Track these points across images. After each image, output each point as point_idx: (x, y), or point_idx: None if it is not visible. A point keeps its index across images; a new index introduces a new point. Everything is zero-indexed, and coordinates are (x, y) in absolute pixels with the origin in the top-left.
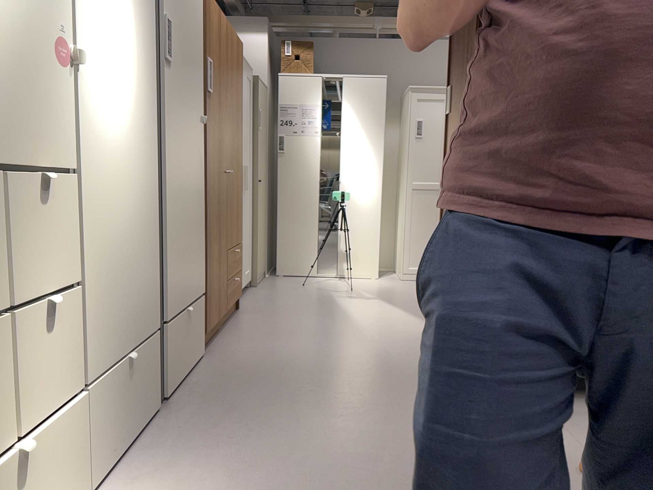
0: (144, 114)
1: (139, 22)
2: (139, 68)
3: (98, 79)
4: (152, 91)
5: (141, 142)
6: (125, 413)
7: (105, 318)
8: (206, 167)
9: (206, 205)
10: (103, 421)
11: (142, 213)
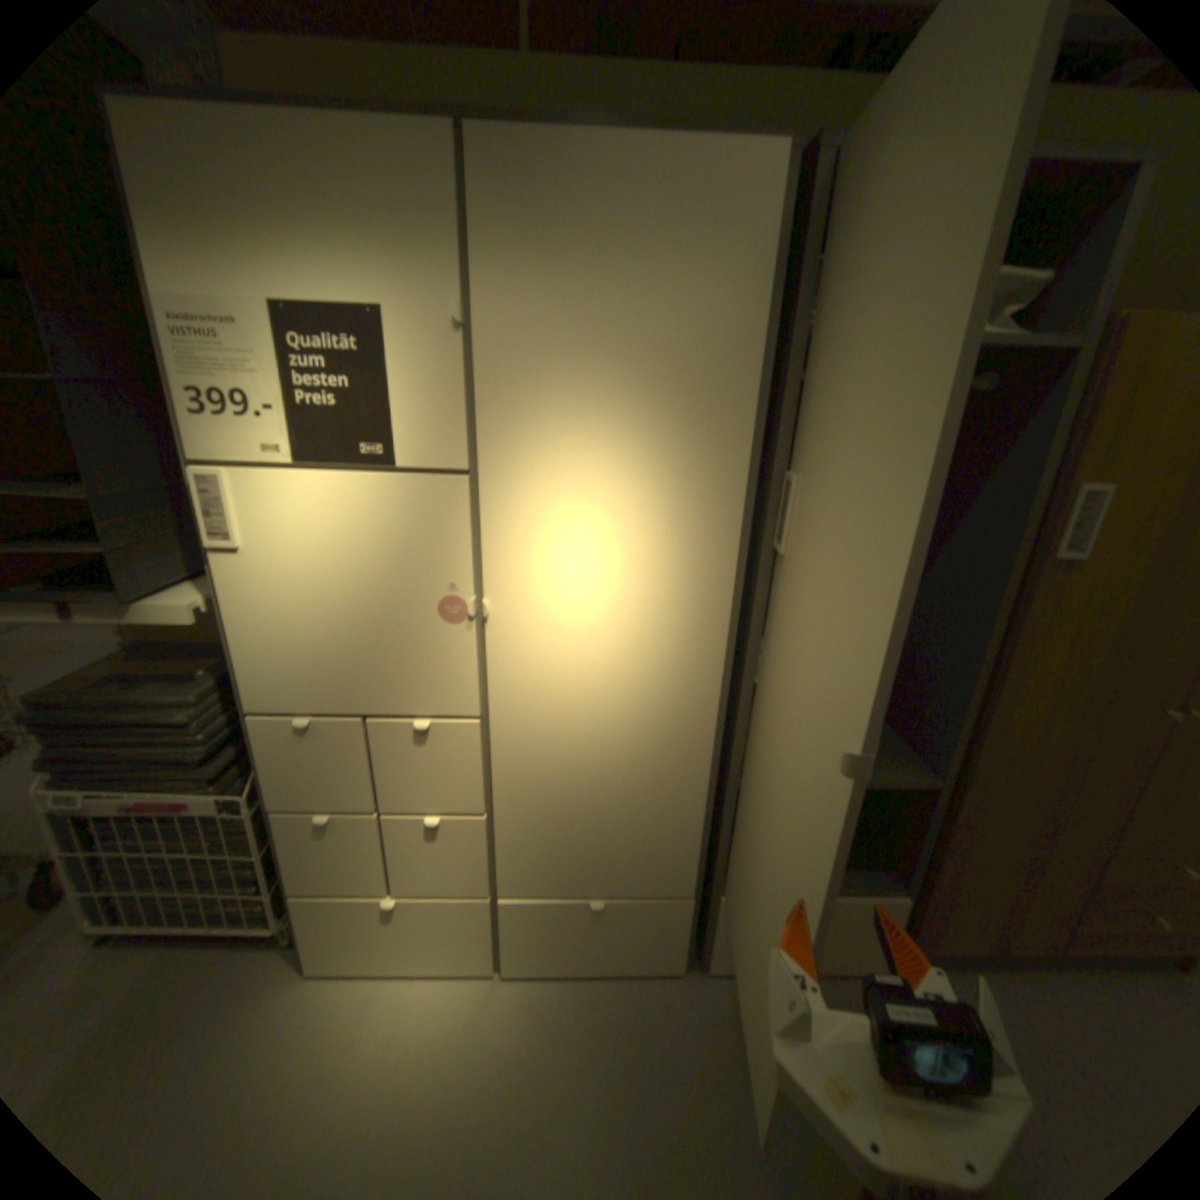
0: (685, 645)
1: (681, 519)
2: (676, 584)
3: (546, 622)
4: (733, 605)
5: (667, 682)
6: (581, 946)
7: (546, 855)
8: (1001, 706)
9: (978, 771)
10: (530, 935)
11: (660, 767)
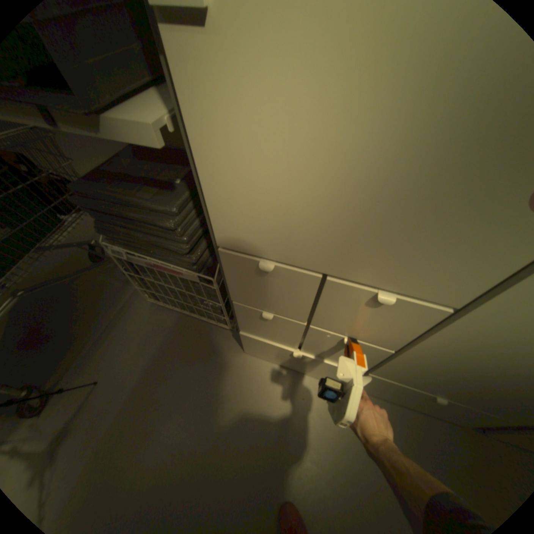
0: None
1: None
2: None
3: None
4: None
5: None
6: (410, 402)
7: (427, 377)
8: None
9: None
10: (380, 389)
11: None
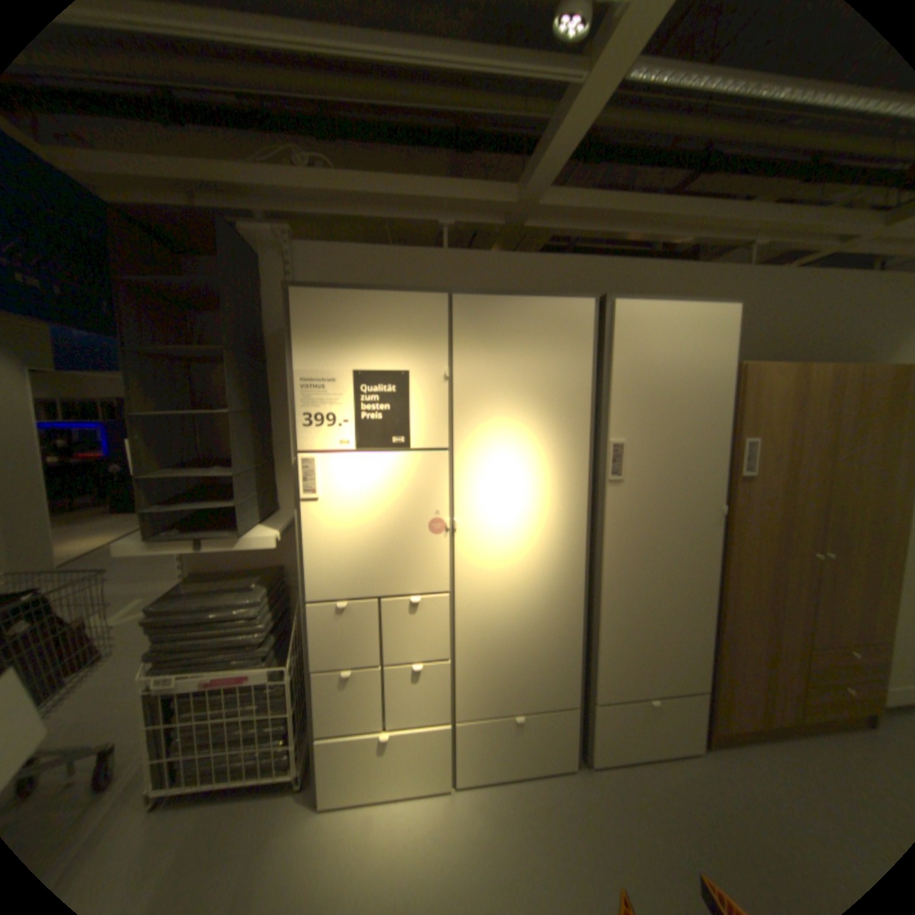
0: (564, 537)
1: (558, 468)
2: (557, 503)
3: (488, 529)
4: (587, 512)
5: (555, 560)
6: (511, 756)
7: (487, 685)
8: (733, 560)
9: (729, 601)
10: (477, 750)
11: (554, 615)
